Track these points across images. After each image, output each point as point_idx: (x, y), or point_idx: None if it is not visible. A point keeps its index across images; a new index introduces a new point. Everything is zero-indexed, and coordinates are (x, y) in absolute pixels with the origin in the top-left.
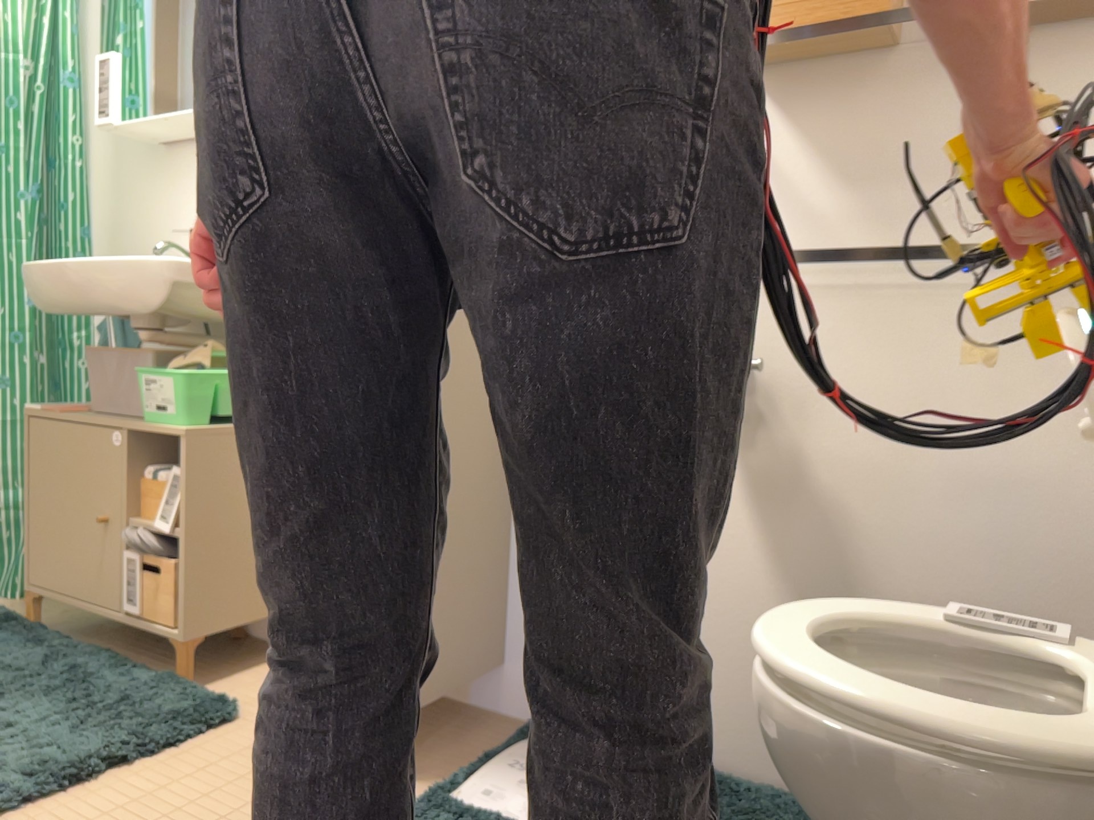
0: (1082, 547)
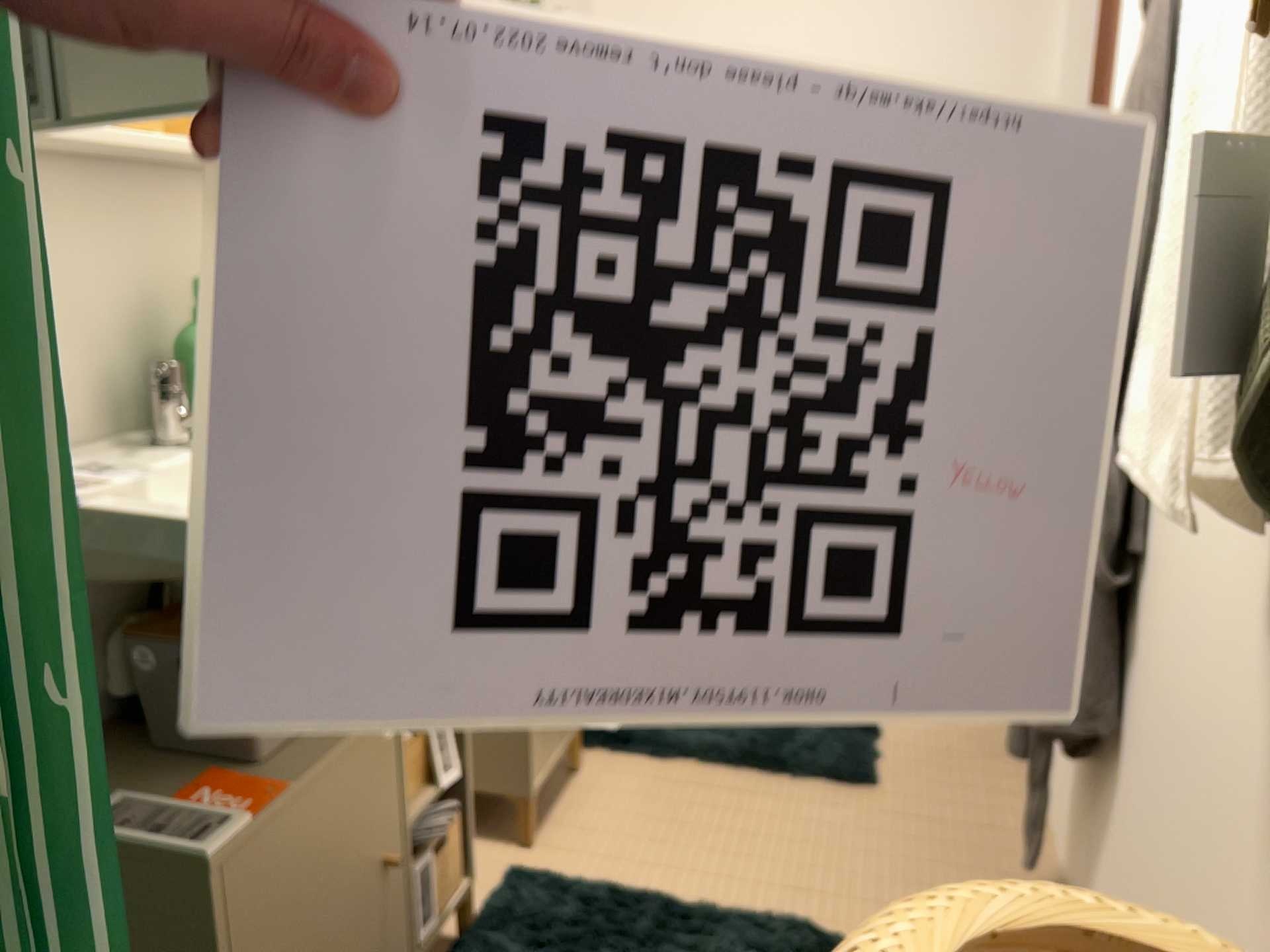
0: None
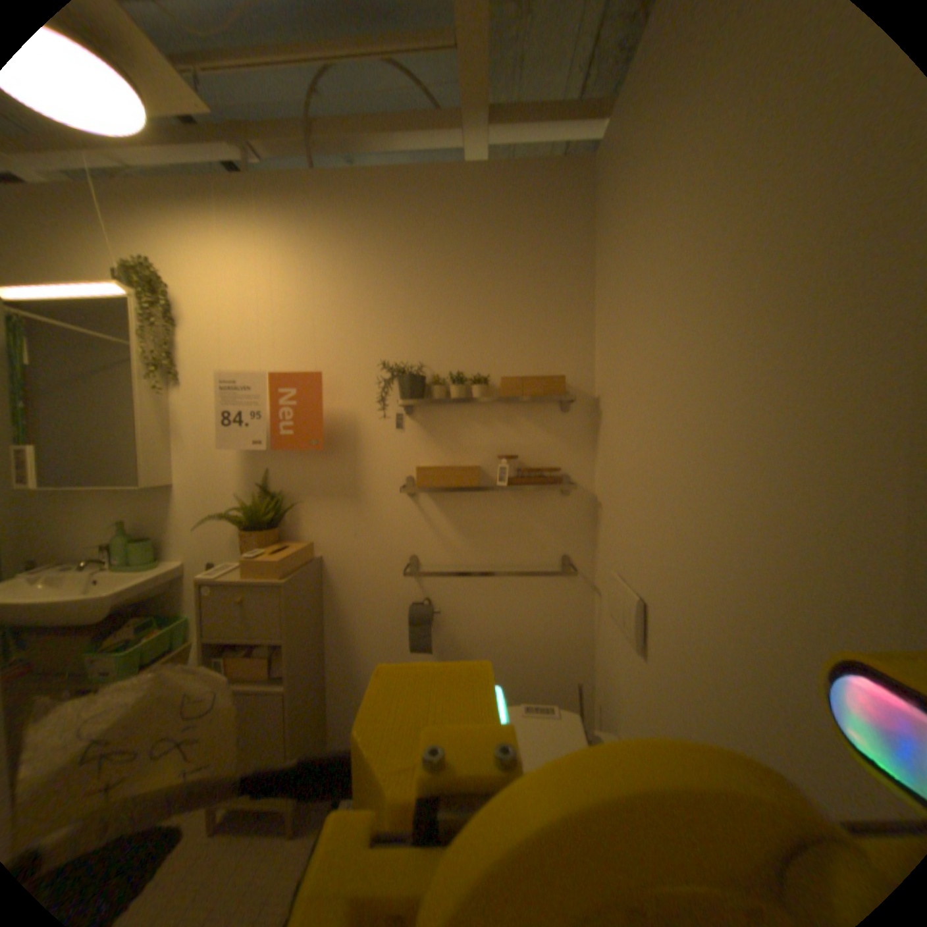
0: (554, 660)
